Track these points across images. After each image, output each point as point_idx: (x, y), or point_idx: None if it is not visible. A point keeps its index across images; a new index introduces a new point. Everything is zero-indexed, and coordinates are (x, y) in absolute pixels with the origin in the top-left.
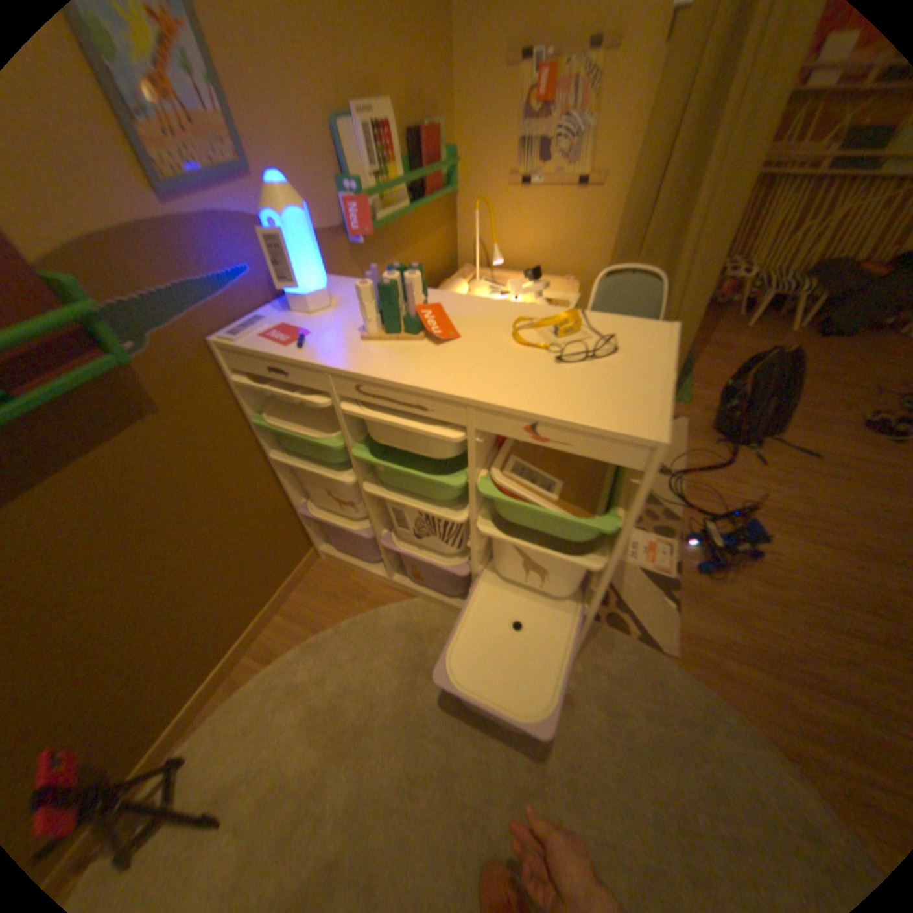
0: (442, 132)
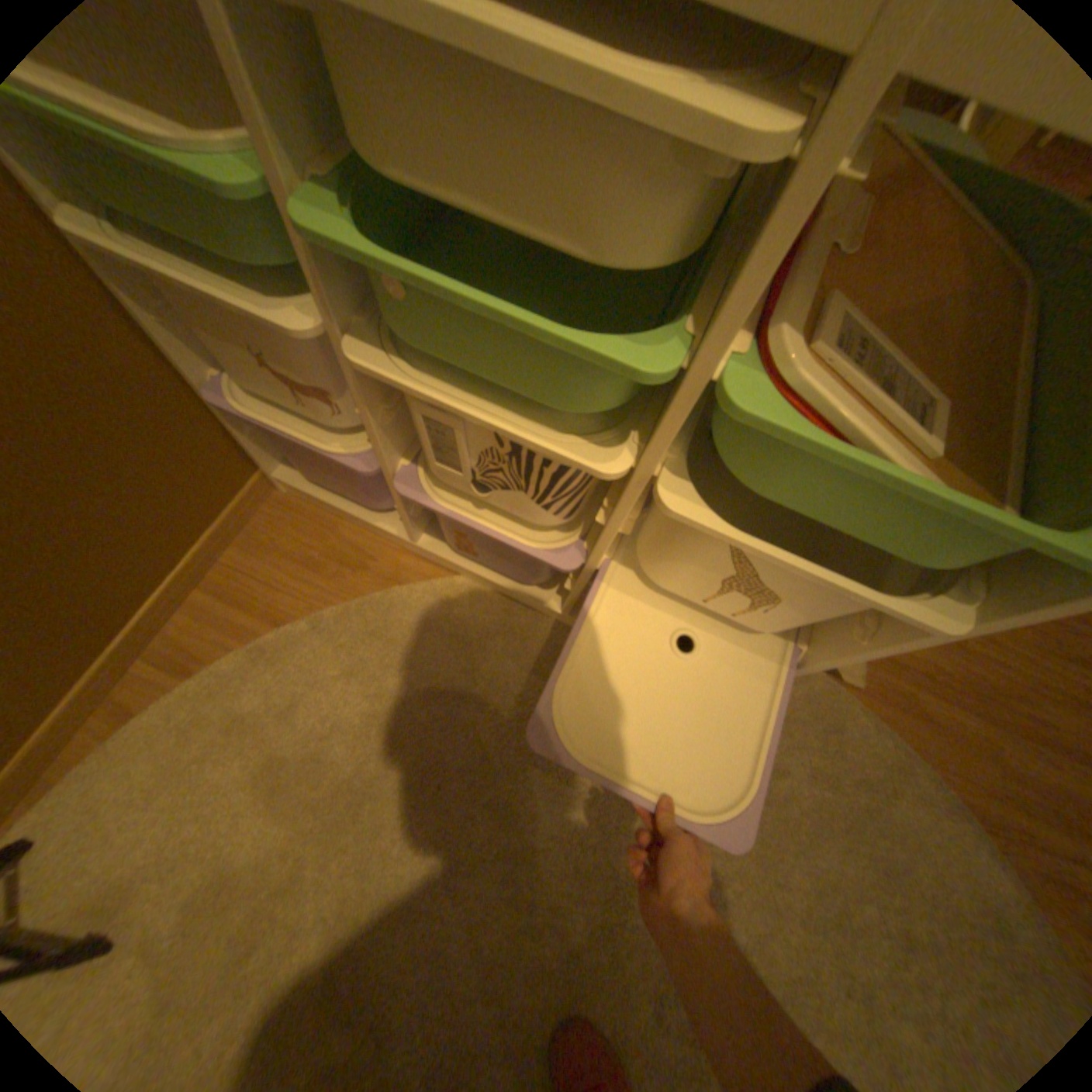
0: None
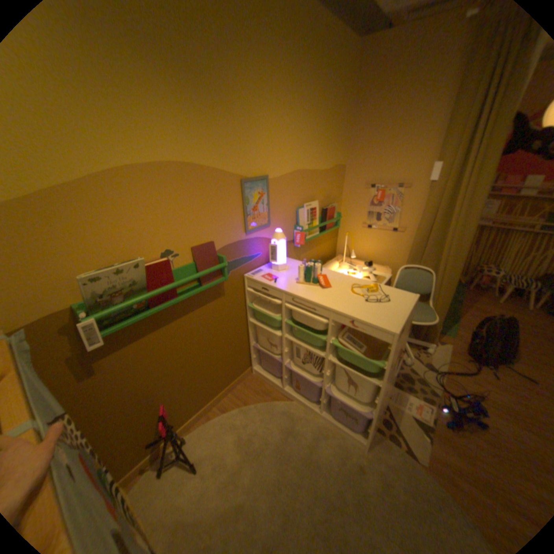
0: (336, 208)
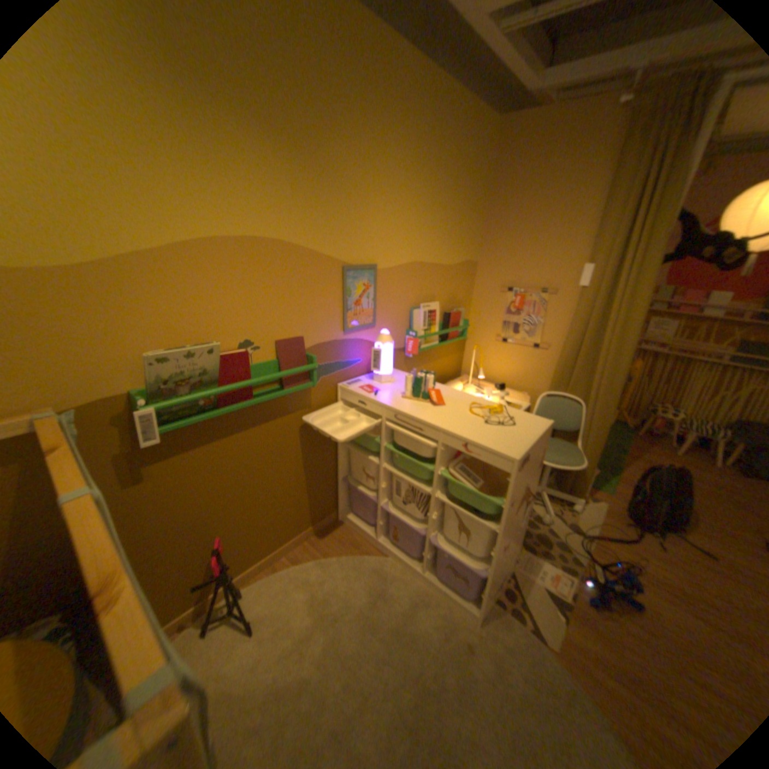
0: (462, 313)
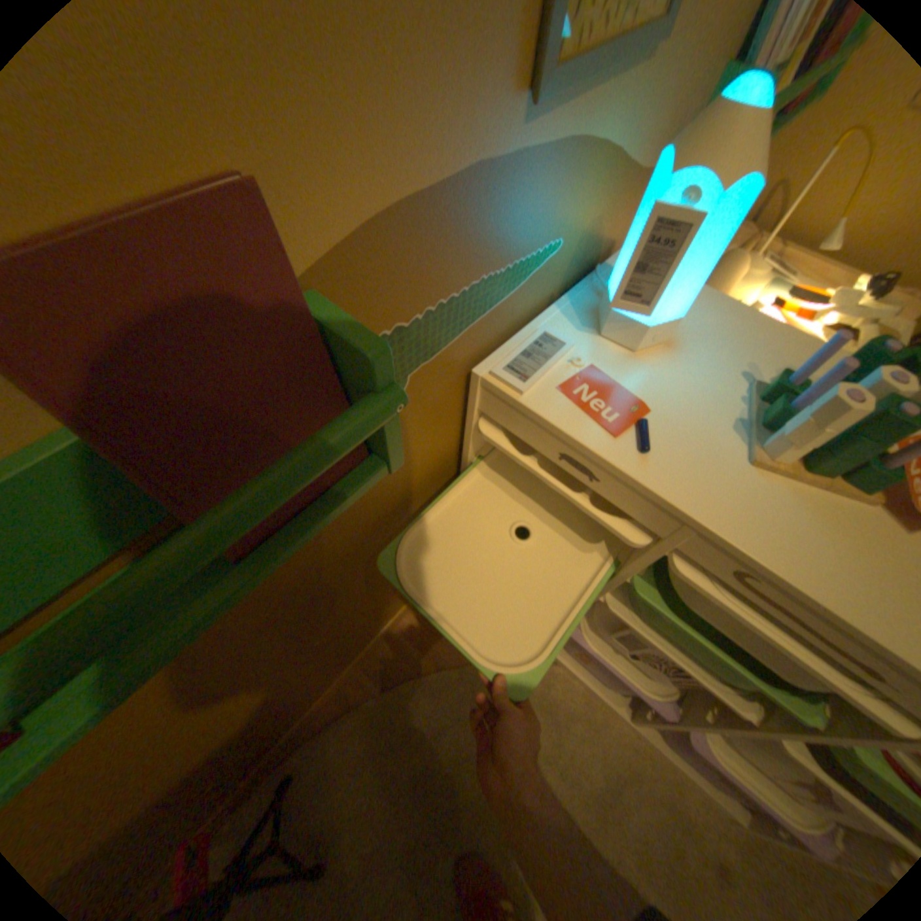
0: None
